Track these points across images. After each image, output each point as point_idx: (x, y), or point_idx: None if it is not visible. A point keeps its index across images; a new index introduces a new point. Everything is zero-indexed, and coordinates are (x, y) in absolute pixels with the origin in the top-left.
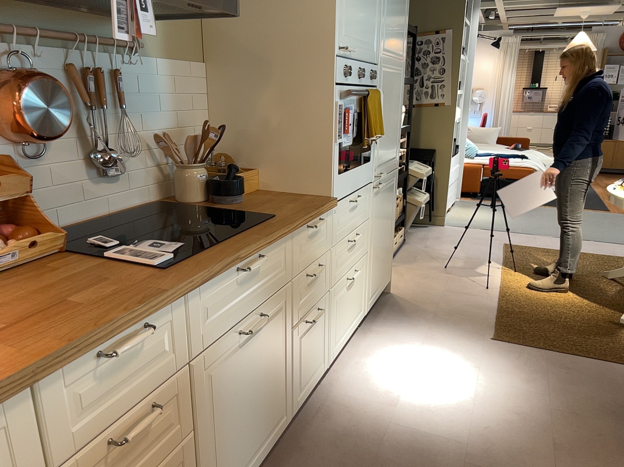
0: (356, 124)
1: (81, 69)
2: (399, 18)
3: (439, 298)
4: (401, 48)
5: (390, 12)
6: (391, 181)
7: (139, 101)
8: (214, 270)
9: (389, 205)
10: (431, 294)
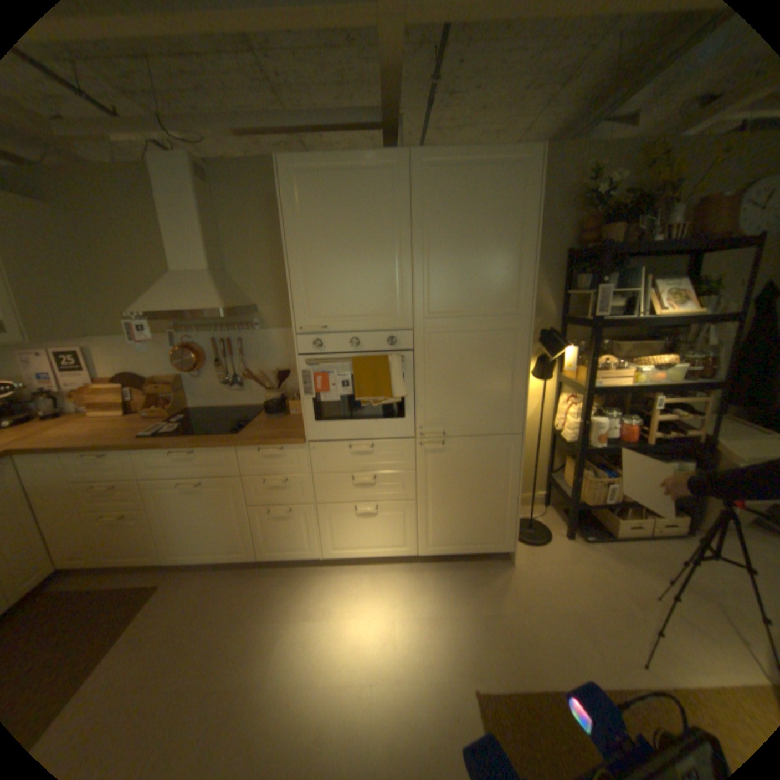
0: (347, 384)
1: (216, 339)
2: (488, 268)
3: (547, 613)
4: (507, 299)
5: (445, 270)
6: (495, 446)
7: (255, 352)
8: (139, 447)
9: (489, 470)
10: (549, 603)
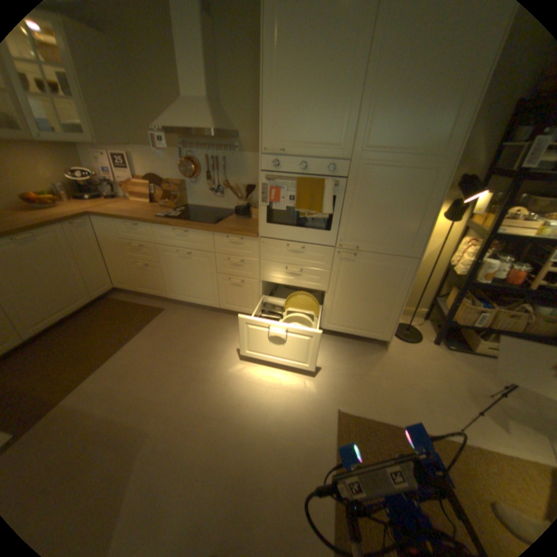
0: (292, 199)
1: (208, 156)
2: (429, 107)
3: (401, 383)
4: (439, 140)
5: (389, 106)
6: (394, 264)
7: (233, 169)
8: (156, 223)
9: (385, 281)
10: (404, 377)
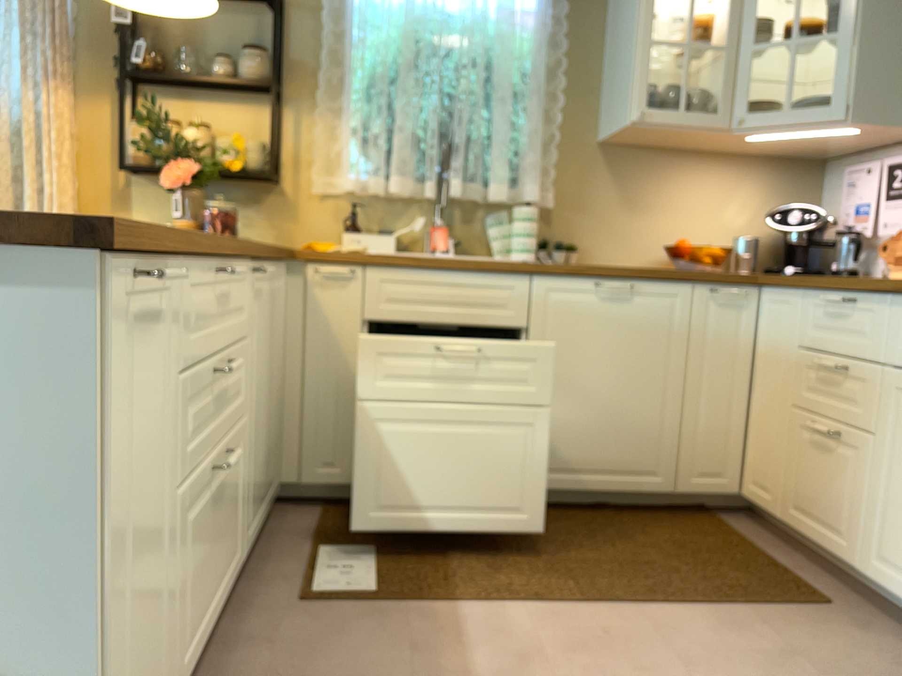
0: None
1: None
2: None
3: None
4: None
5: None
6: None
7: None
8: None
9: None
10: None
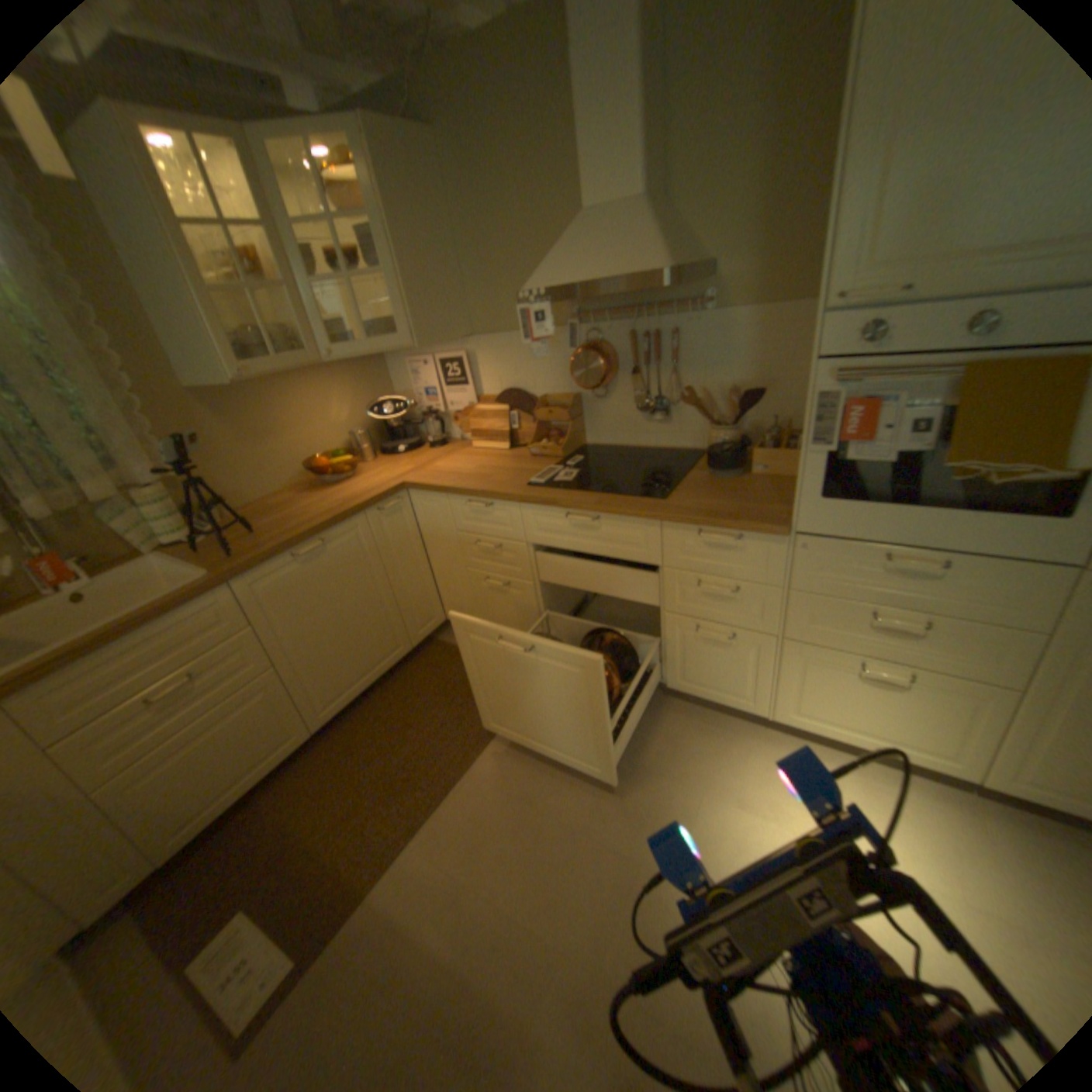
0: (928, 426)
1: (637, 332)
2: None
3: None
4: None
5: None
6: None
7: (699, 353)
8: (531, 500)
9: None
10: None
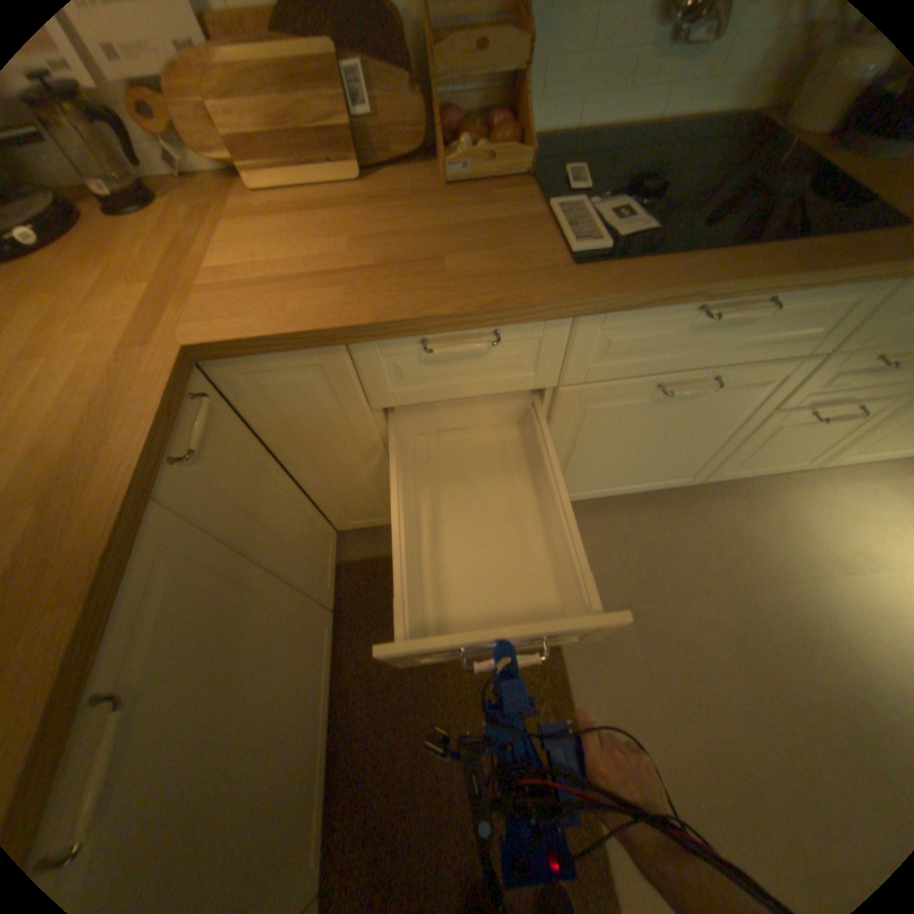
0: None
1: None
2: None
3: None
4: None
5: None
6: None
7: None
8: (639, 297)
9: None
10: None
